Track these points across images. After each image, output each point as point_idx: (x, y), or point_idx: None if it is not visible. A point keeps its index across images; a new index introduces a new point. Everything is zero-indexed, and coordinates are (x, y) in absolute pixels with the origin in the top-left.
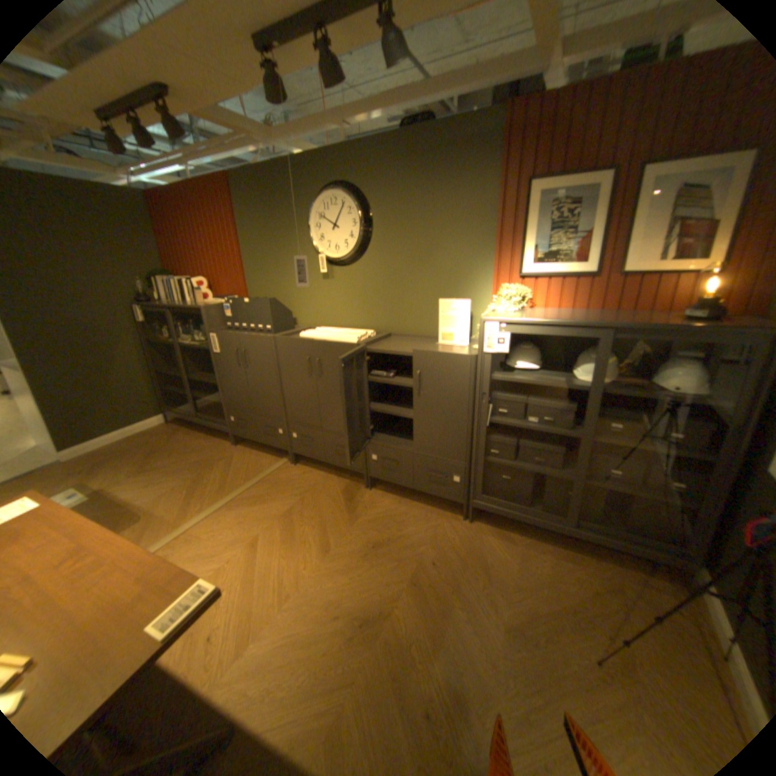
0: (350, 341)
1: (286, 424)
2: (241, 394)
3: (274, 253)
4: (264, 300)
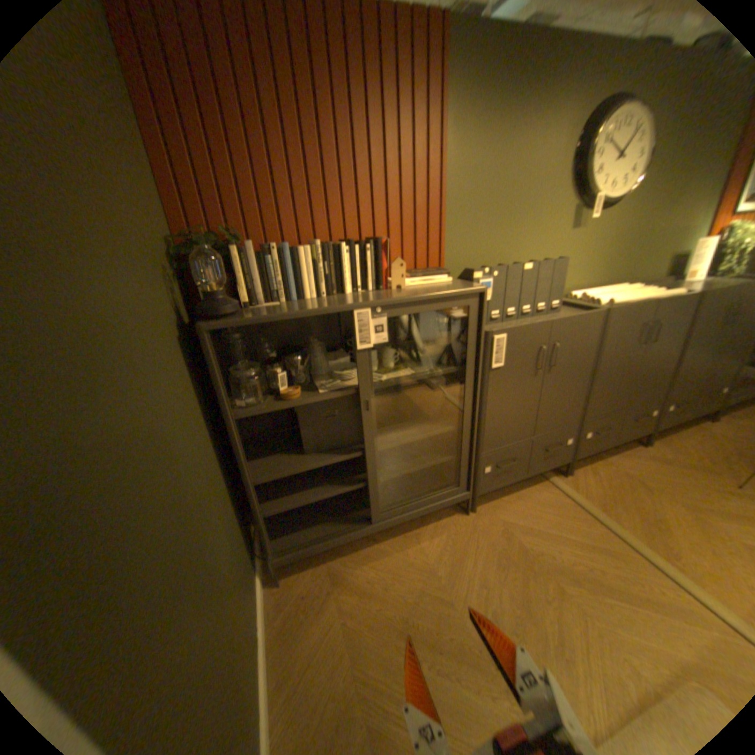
0: (679, 292)
1: (581, 427)
2: (521, 420)
3: (510, 189)
4: (562, 260)
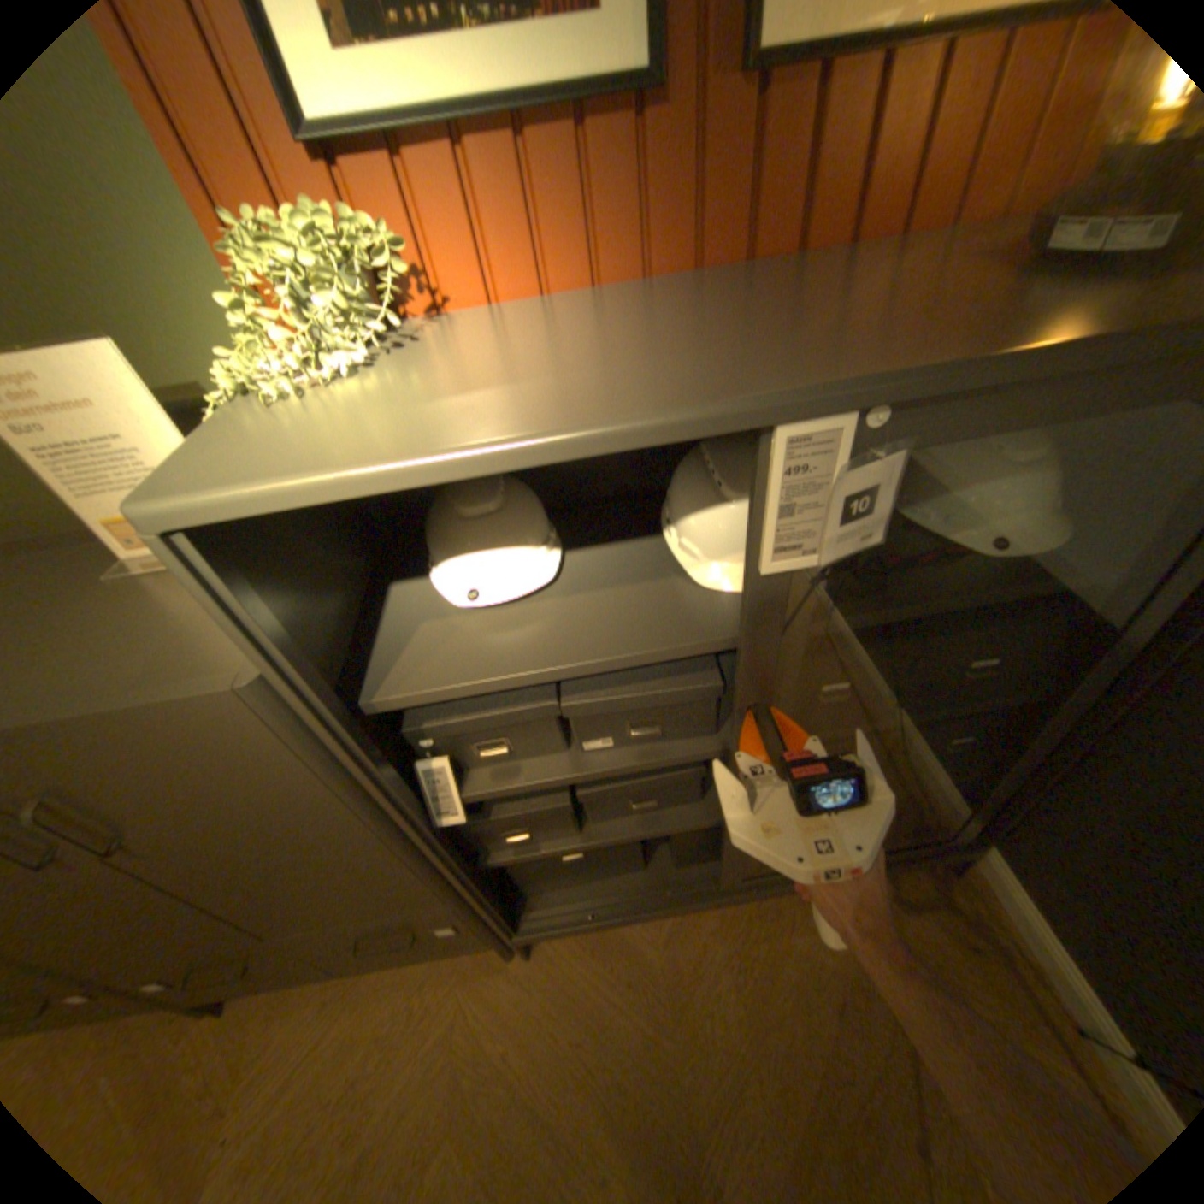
0: None
1: None
2: None
3: None
4: None
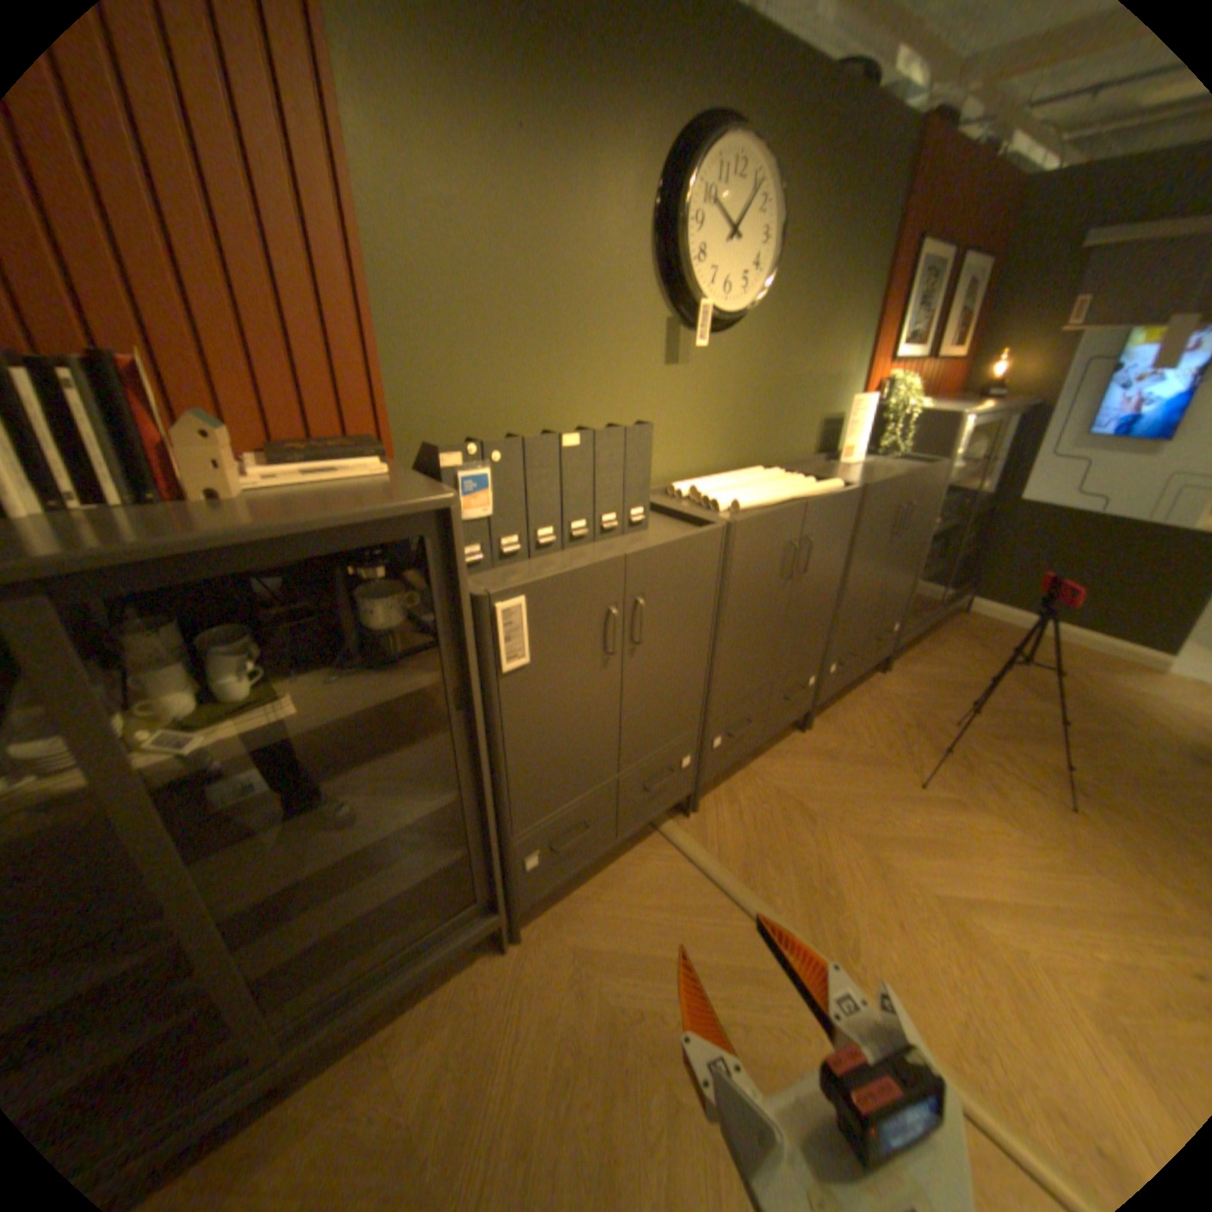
0: (834, 485)
1: (703, 732)
2: (589, 751)
3: (529, 269)
4: (640, 428)
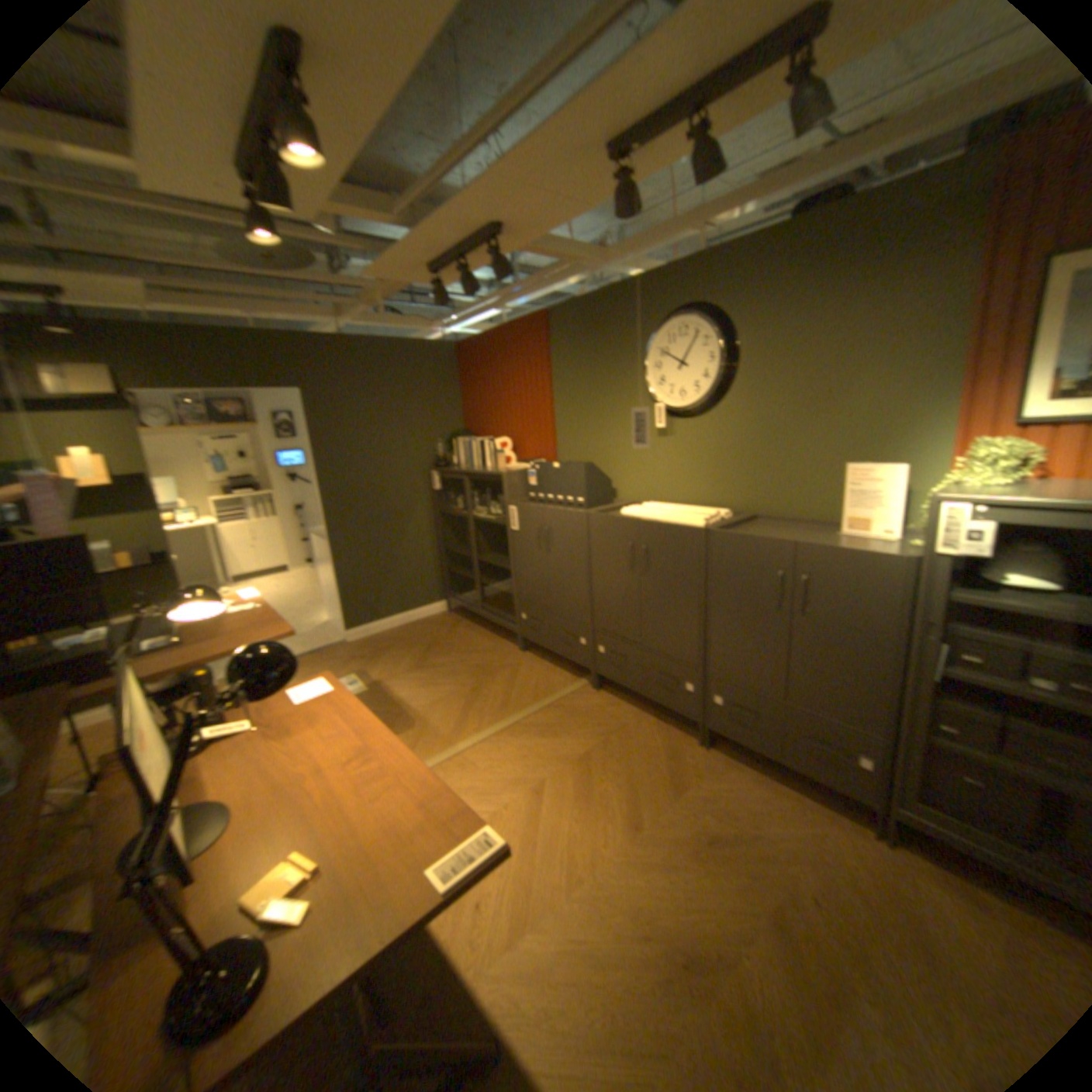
0: (693, 523)
1: (591, 632)
2: (537, 585)
3: (594, 404)
4: (577, 464)
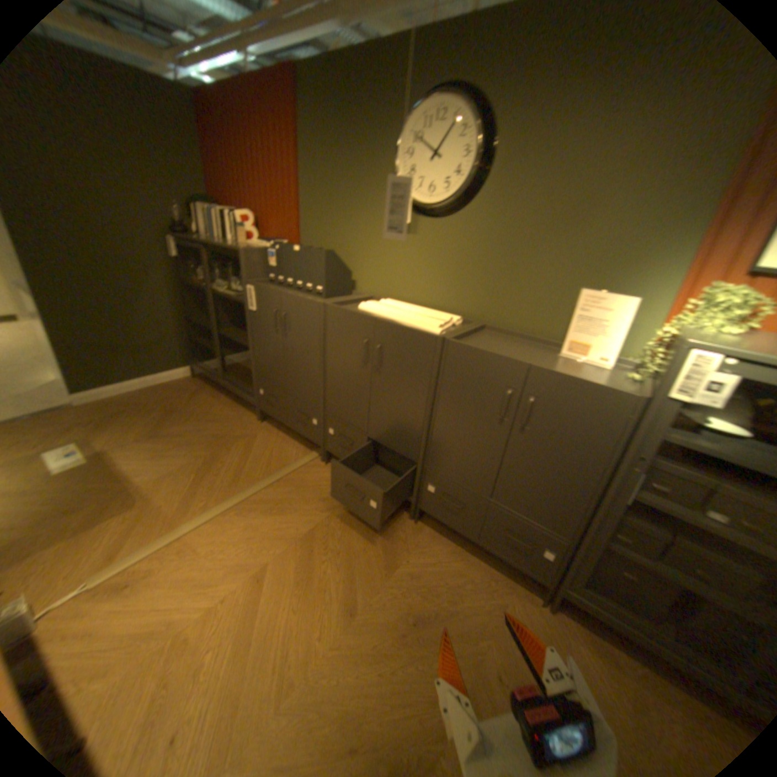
0: (430, 329)
1: (324, 415)
2: (275, 366)
3: (341, 186)
4: (319, 249)
